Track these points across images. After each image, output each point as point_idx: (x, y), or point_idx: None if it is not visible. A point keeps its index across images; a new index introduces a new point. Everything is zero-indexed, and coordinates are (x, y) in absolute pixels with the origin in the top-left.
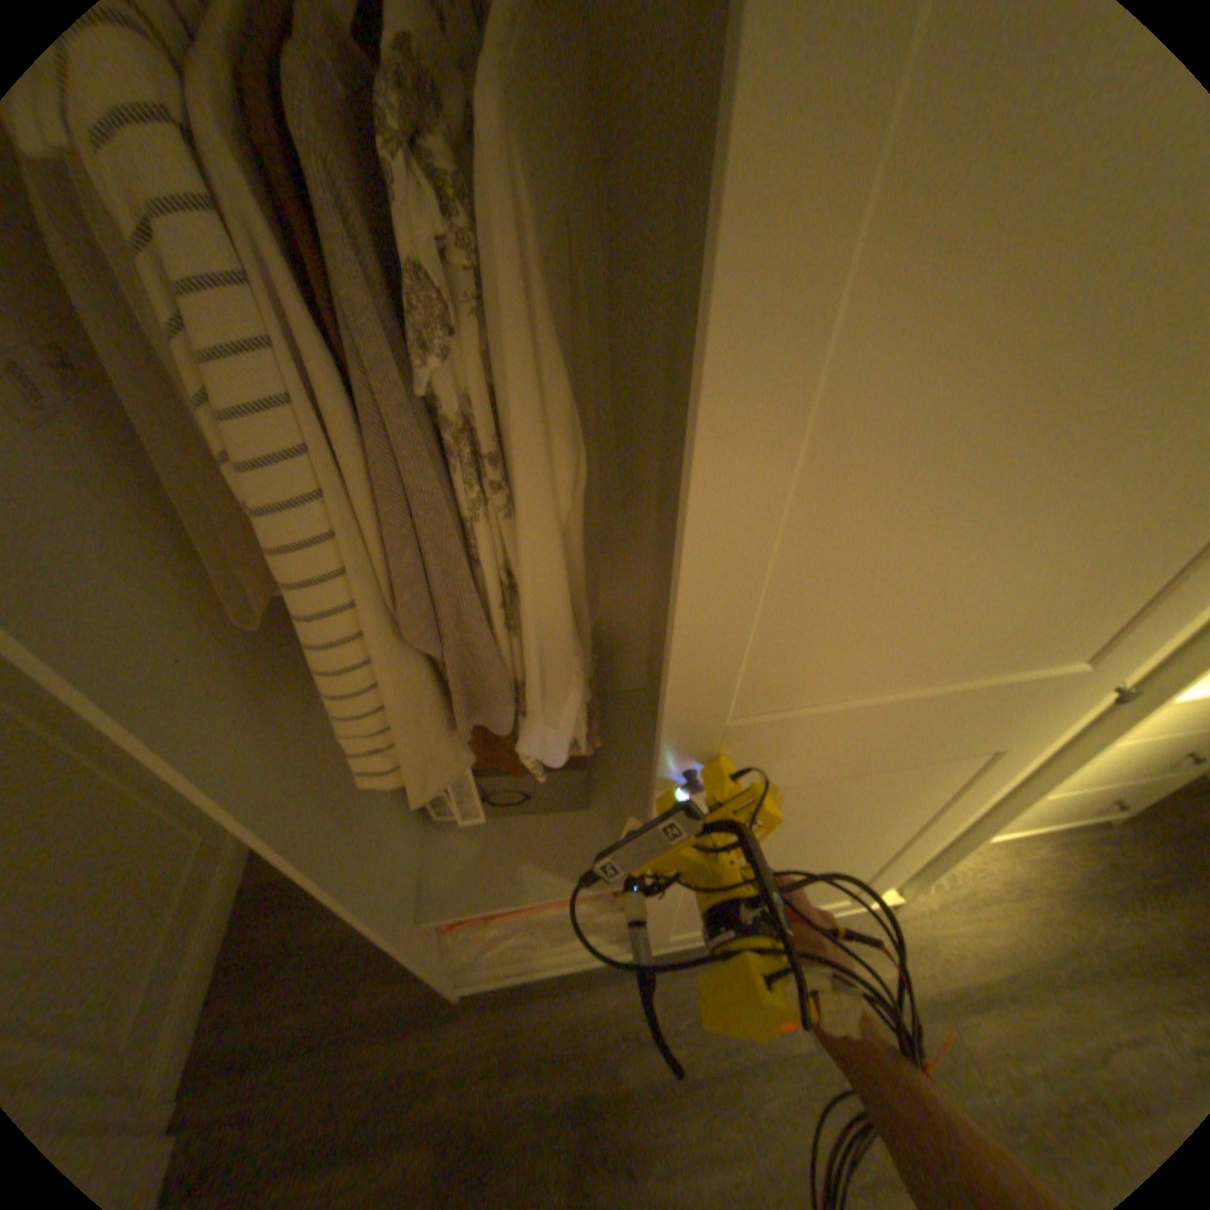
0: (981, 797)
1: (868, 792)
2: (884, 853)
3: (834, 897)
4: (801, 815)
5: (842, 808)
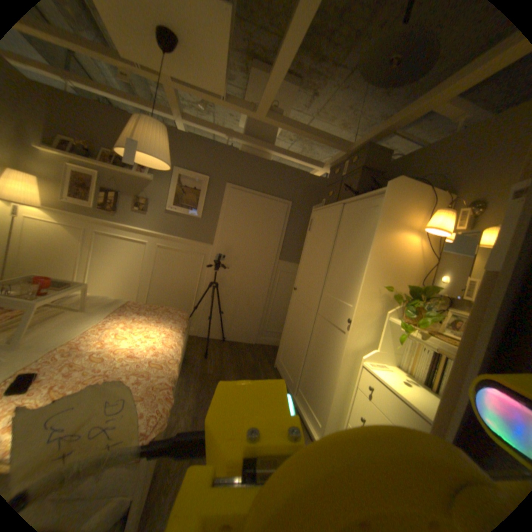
0: (337, 366)
1: (325, 338)
2: (324, 391)
3: (312, 417)
4: (317, 338)
5: (321, 342)
